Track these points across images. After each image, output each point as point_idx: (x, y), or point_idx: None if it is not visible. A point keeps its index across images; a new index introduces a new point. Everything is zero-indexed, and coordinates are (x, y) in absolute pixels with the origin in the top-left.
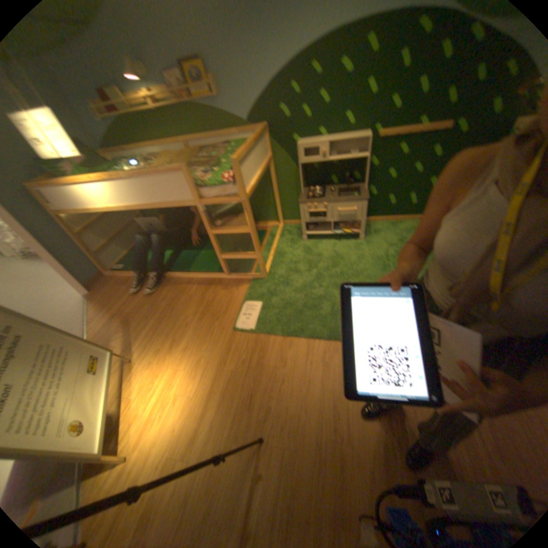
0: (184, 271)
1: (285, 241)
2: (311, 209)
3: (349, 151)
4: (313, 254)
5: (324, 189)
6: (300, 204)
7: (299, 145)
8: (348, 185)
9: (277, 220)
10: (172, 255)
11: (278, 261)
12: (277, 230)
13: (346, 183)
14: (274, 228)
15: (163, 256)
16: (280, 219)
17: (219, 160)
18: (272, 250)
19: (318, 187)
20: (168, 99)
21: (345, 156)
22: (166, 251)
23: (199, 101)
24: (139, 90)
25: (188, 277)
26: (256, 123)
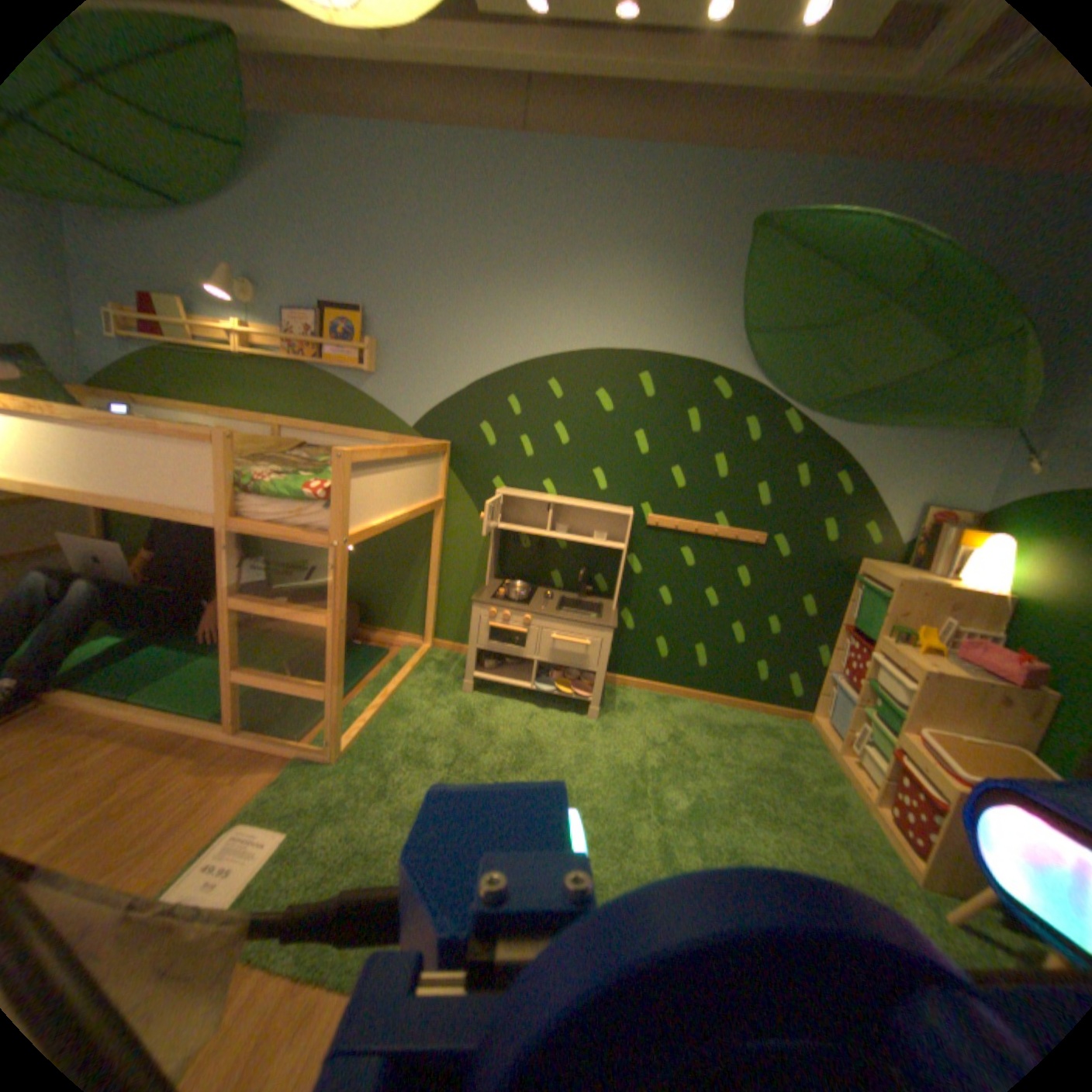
0: (114, 699)
1: (421, 682)
2: (495, 619)
3: (591, 531)
4: (477, 726)
5: (533, 589)
6: (474, 604)
7: (498, 493)
8: (580, 593)
9: (420, 634)
10: (113, 650)
11: (385, 726)
12: (412, 655)
13: (578, 591)
14: (407, 648)
15: (85, 649)
16: (428, 631)
17: (327, 467)
18: (382, 696)
19: (521, 583)
20: (274, 350)
21: (582, 537)
22: (103, 638)
23: (335, 372)
24: (225, 321)
25: (111, 718)
26: (430, 437)
